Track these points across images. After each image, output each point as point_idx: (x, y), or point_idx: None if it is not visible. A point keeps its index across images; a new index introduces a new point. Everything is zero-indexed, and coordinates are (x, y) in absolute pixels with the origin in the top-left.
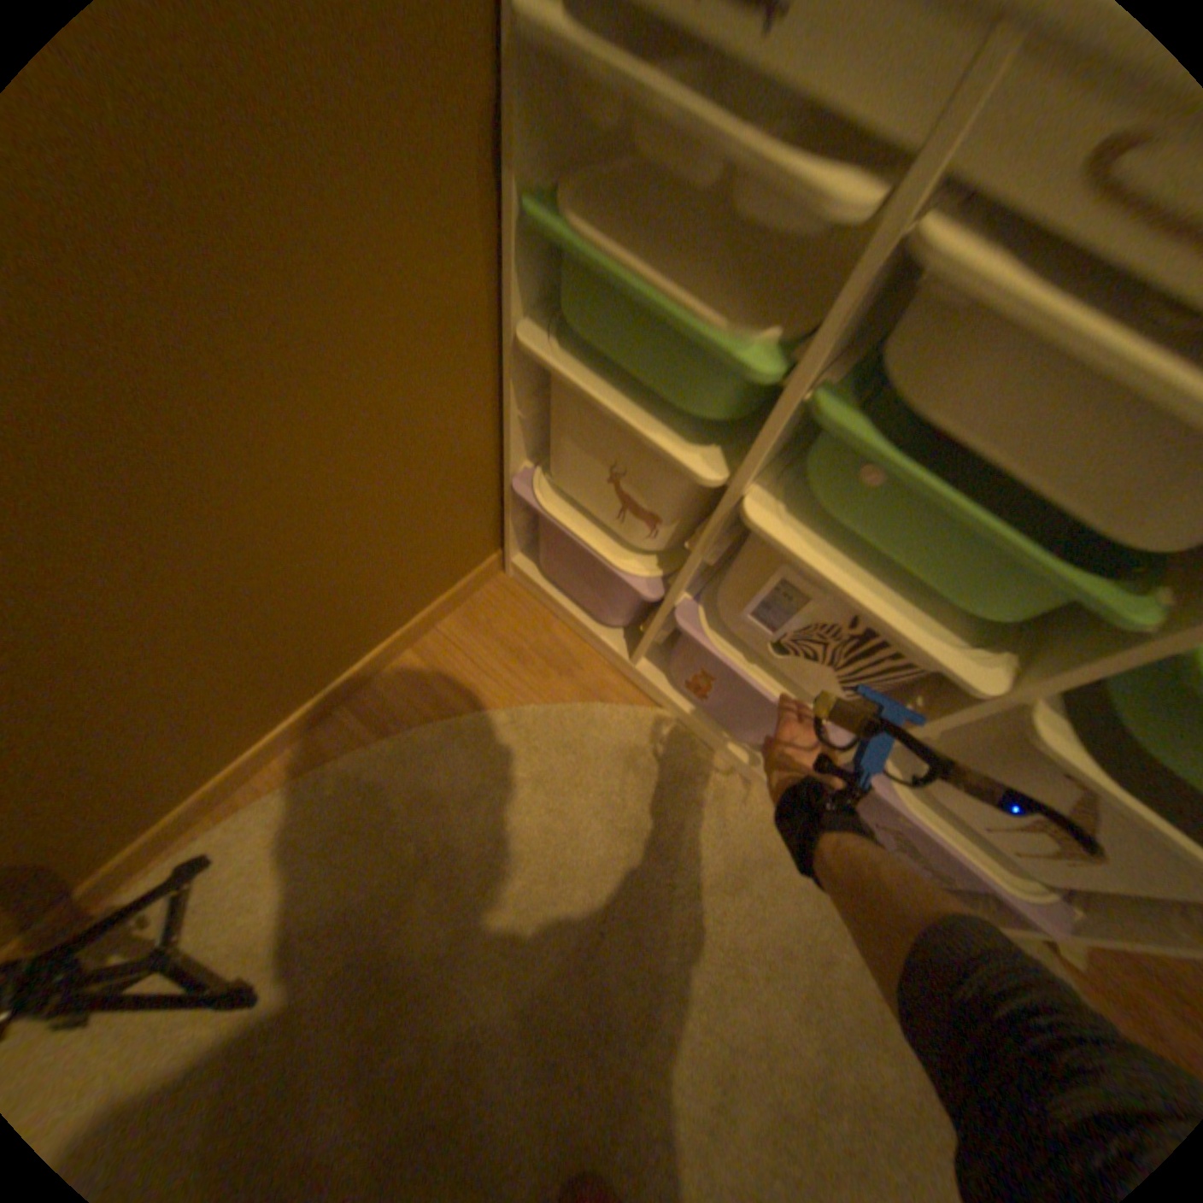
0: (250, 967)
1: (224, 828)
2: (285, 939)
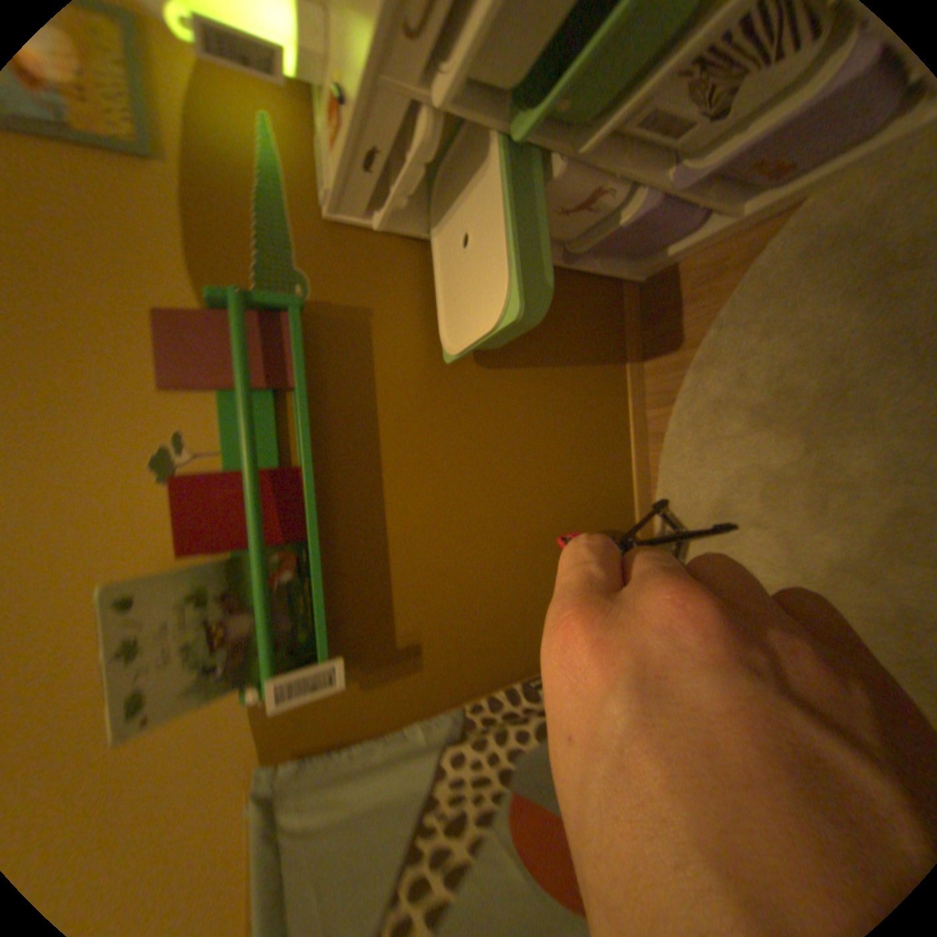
0: (724, 522)
1: (661, 490)
2: (726, 503)
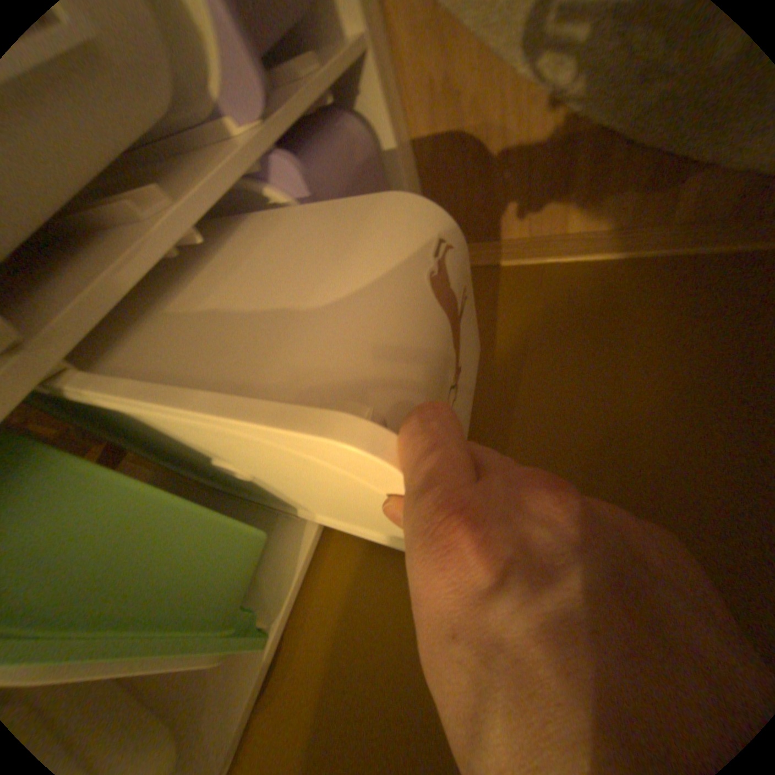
0: None
1: None
2: None
